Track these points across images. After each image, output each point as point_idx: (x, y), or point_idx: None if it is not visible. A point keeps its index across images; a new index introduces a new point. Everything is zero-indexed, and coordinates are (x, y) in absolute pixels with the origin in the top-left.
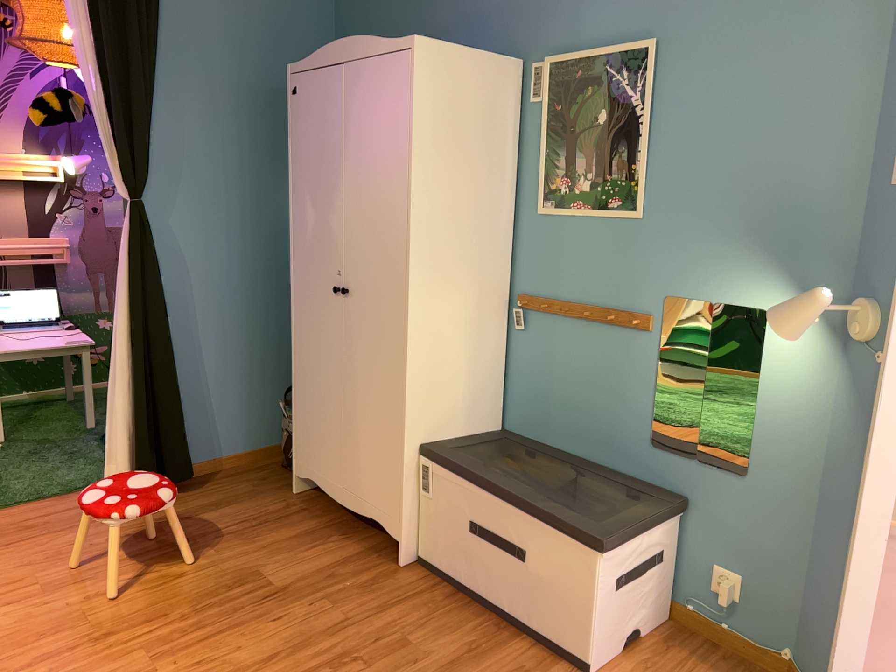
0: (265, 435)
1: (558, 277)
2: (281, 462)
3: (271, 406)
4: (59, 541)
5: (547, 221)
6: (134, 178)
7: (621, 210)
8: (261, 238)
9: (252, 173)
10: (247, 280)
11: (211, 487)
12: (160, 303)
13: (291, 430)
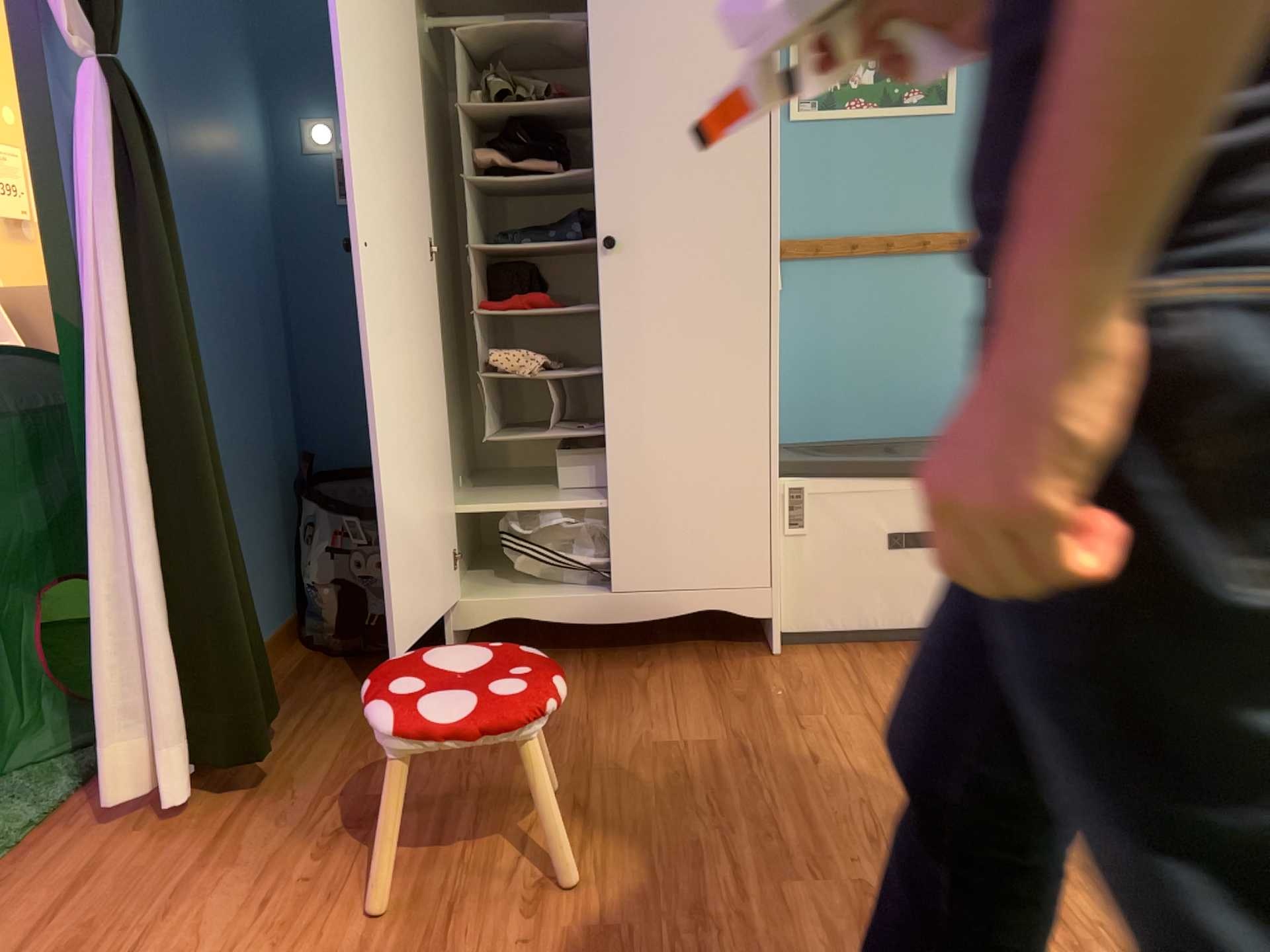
0: (270, 610)
1: (829, 208)
2: (334, 642)
3: (268, 550)
4: (207, 909)
5: (803, 131)
6: (109, 10)
7: (924, 106)
8: (219, 200)
9: (194, 58)
10: (217, 289)
11: (290, 715)
12: (185, 319)
13: (368, 567)
